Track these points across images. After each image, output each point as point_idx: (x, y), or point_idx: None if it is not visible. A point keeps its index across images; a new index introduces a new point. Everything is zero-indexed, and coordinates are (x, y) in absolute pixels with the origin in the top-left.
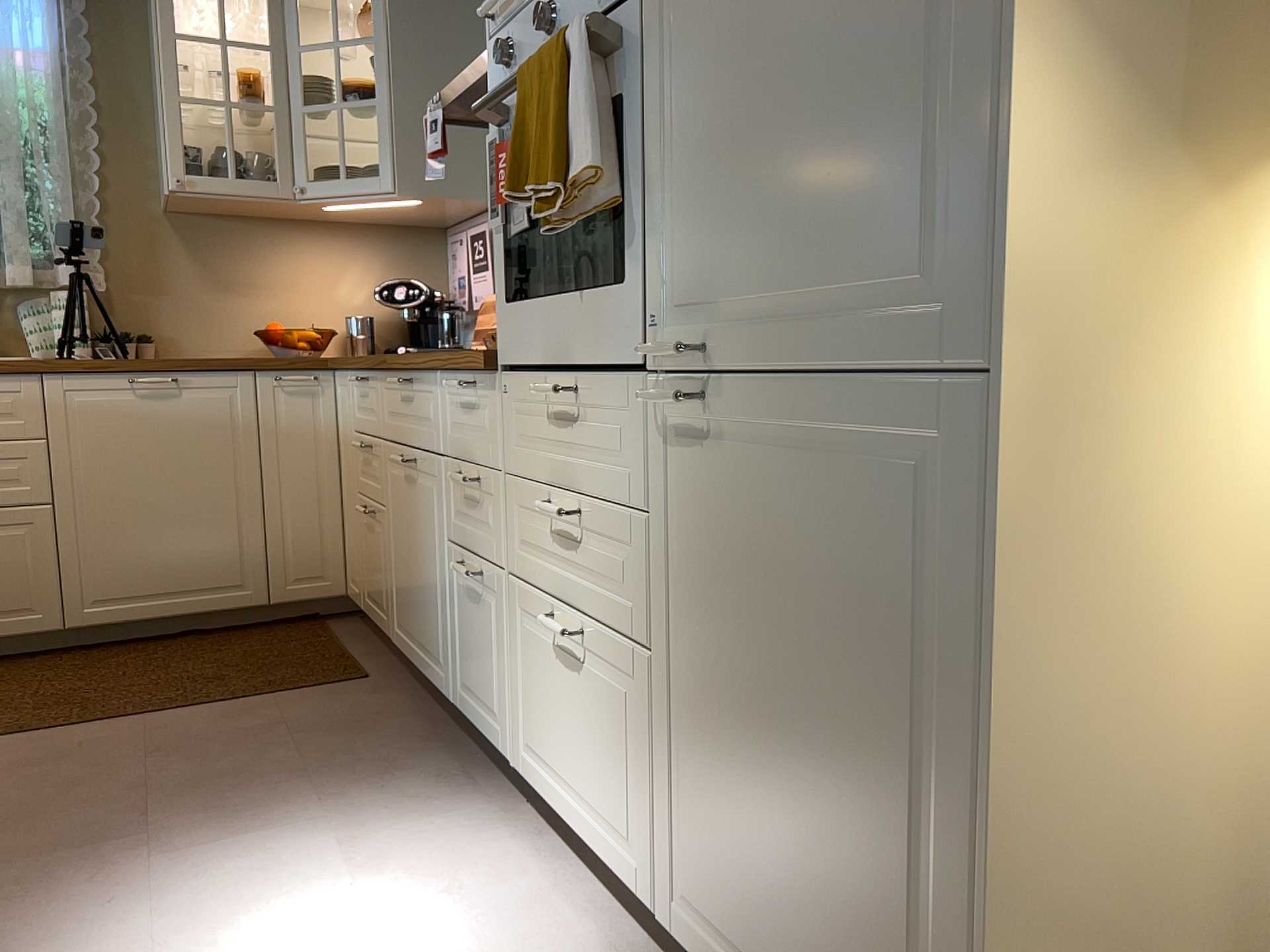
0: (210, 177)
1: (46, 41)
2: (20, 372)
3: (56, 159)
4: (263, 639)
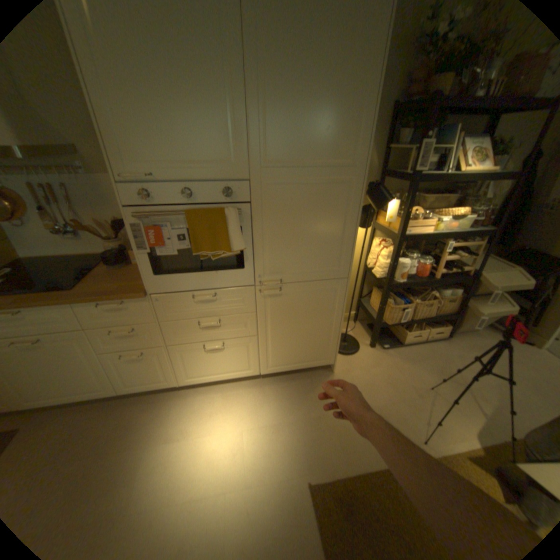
0: None
1: None
2: None
3: None
4: None
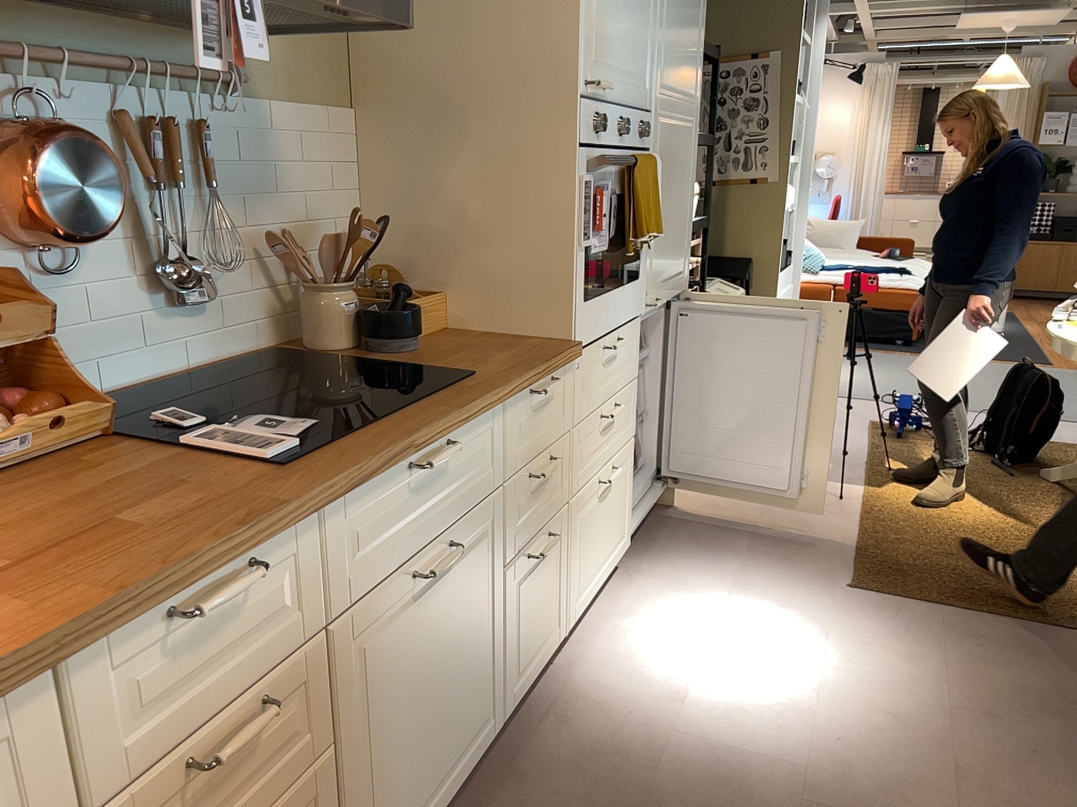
0: None
1: None
2: None
3: None
4: None
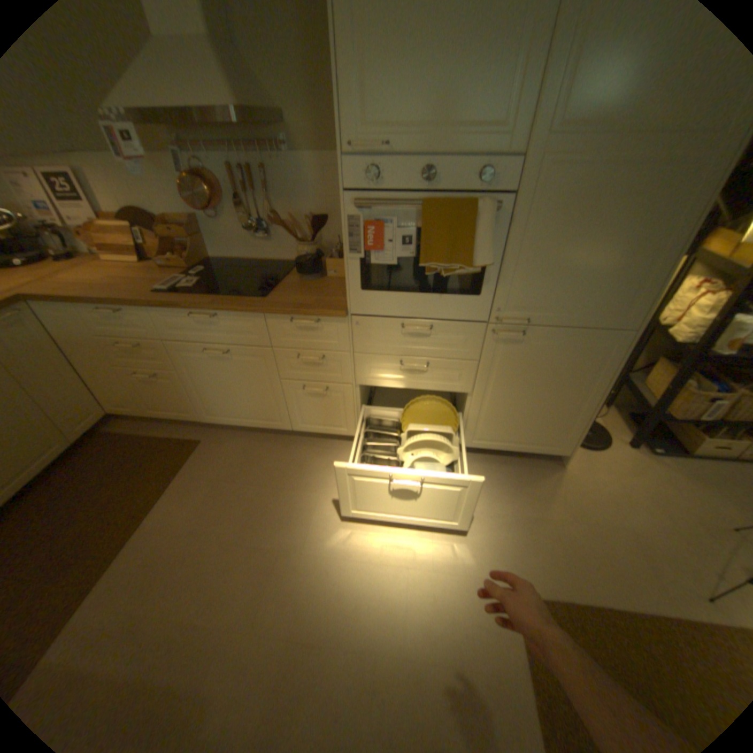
0: None
1: None
2: None
3: None
4: (90, 460)
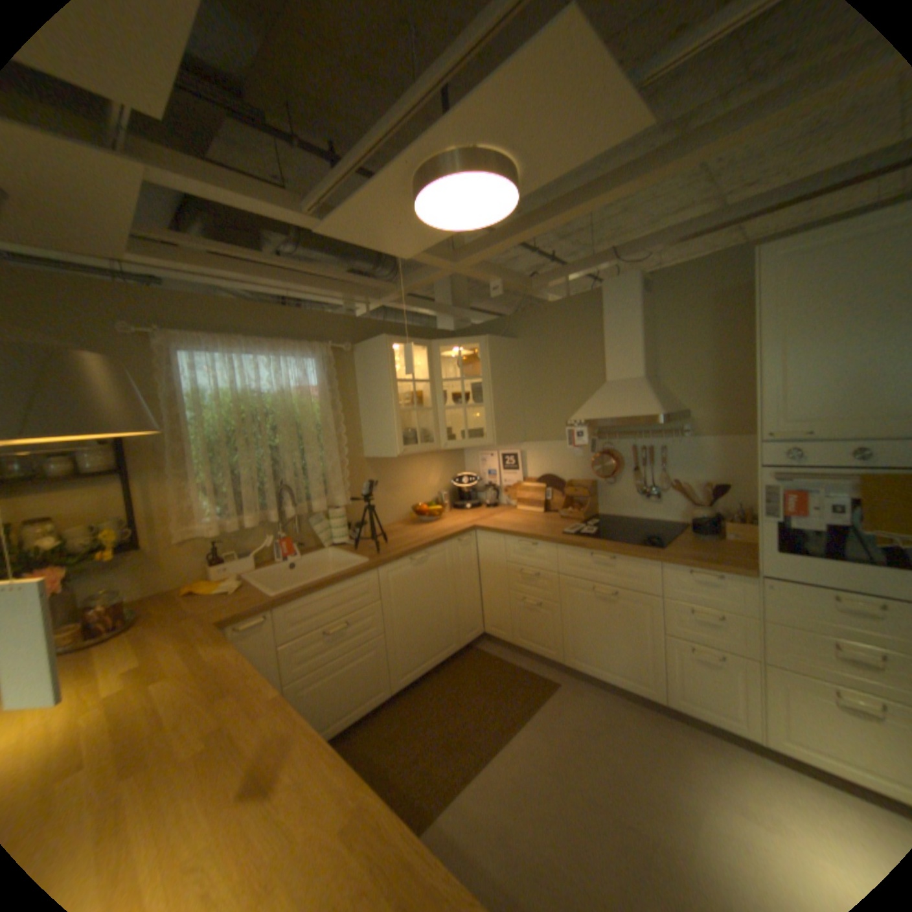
0: (410, 447)
1: (318, 384)
2: (371, 571)
3: (328, 444)
4: (468, 669)
